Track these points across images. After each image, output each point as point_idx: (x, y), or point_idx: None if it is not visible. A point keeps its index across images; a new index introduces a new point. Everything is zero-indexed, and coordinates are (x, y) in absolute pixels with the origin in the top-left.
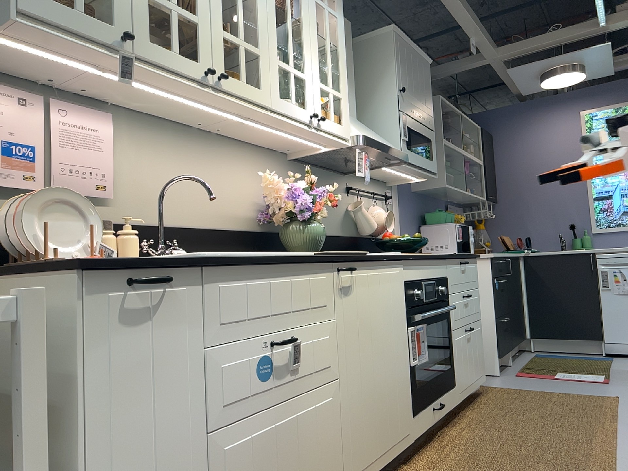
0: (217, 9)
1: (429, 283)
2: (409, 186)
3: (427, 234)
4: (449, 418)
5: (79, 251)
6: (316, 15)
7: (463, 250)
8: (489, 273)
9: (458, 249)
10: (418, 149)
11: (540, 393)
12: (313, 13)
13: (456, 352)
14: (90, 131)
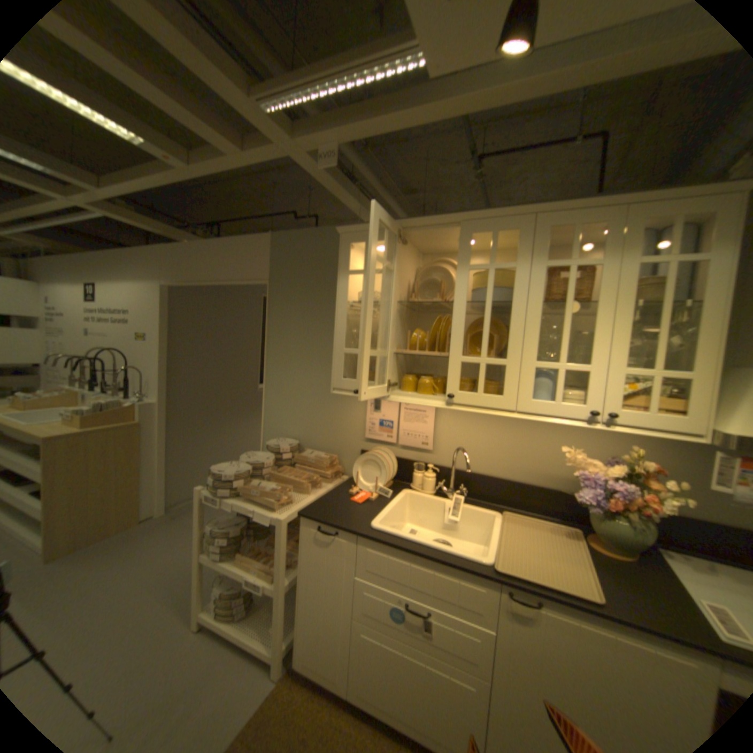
0: (457, 341)
1: None
2: None
3: None
4: None
5: (380, 485)
6: (637, 280)
7: None
8: None
9: None
10: None
11: None
12: (630, 280)
13: None
14: (420, 411)
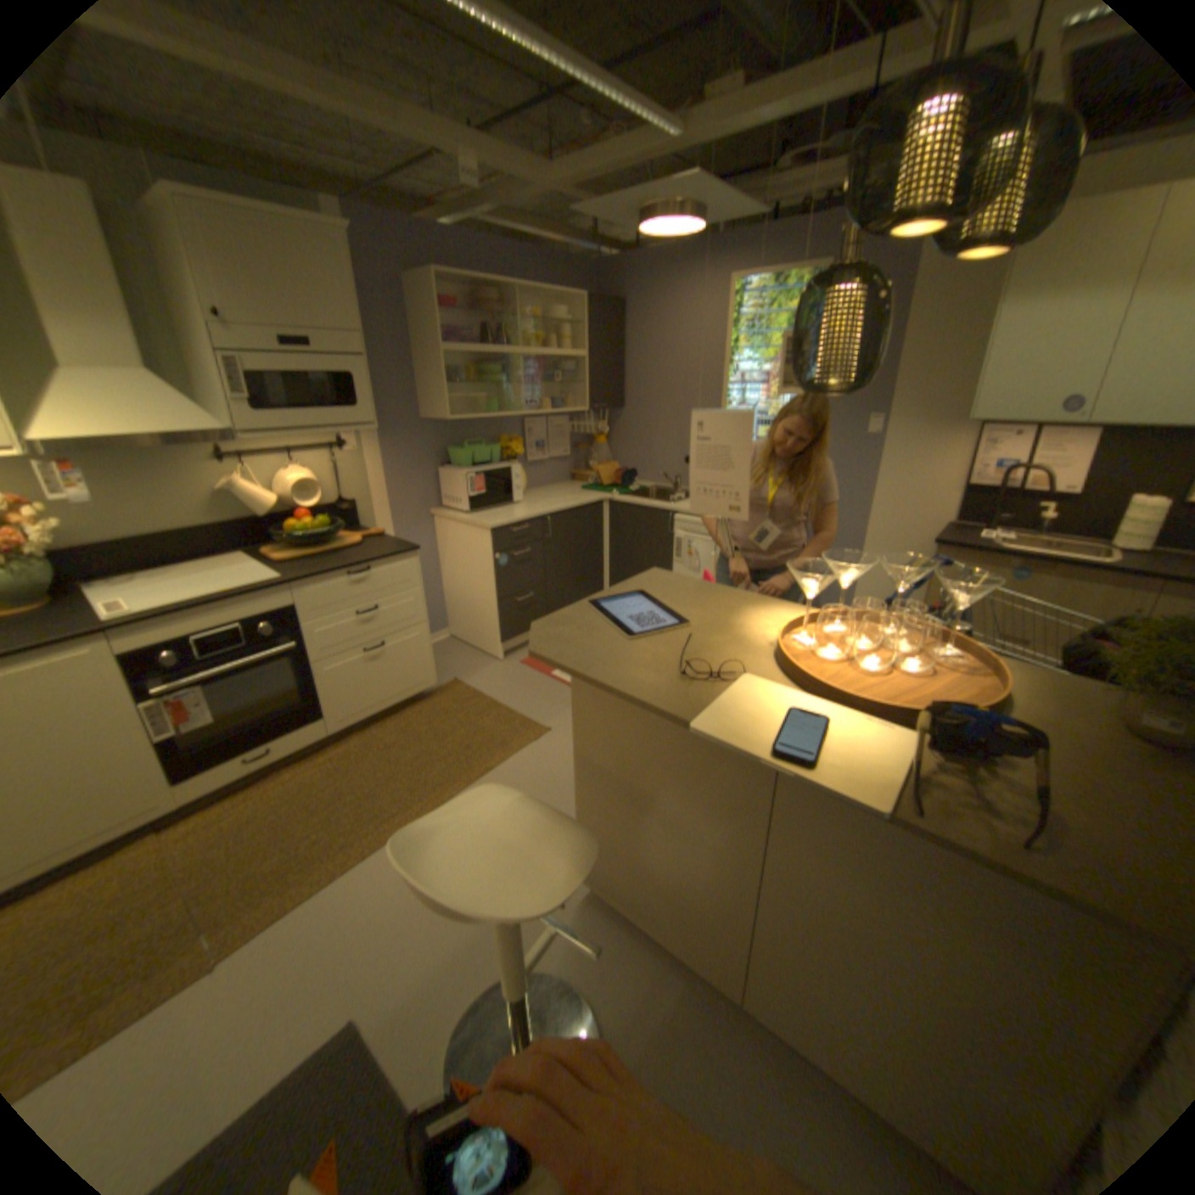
0: None
1: (212, 633)
2: (409, 411)
3: (445, 477)
4: (327, 744)
5: None
6: None
7: (485, 504)
8: (490, 548)
9: (472, 506)
10: (305, 397)
11: (485, 707)
12: None
13: (325, 683)
14: None
